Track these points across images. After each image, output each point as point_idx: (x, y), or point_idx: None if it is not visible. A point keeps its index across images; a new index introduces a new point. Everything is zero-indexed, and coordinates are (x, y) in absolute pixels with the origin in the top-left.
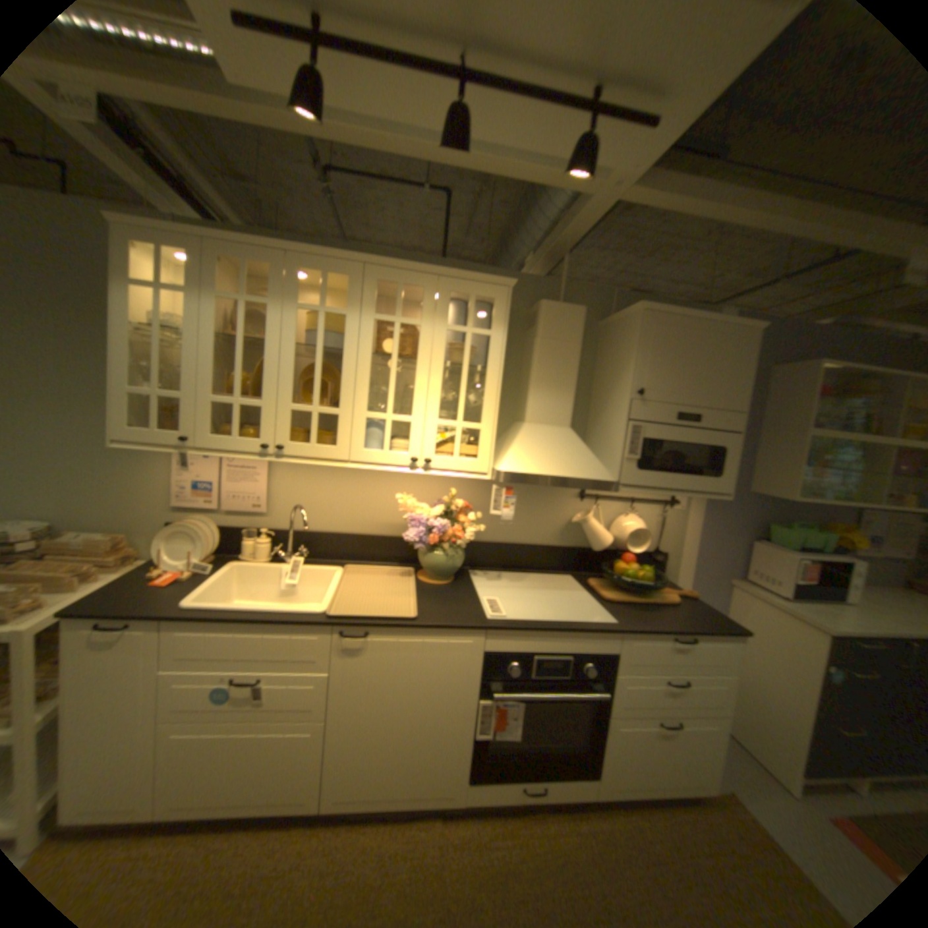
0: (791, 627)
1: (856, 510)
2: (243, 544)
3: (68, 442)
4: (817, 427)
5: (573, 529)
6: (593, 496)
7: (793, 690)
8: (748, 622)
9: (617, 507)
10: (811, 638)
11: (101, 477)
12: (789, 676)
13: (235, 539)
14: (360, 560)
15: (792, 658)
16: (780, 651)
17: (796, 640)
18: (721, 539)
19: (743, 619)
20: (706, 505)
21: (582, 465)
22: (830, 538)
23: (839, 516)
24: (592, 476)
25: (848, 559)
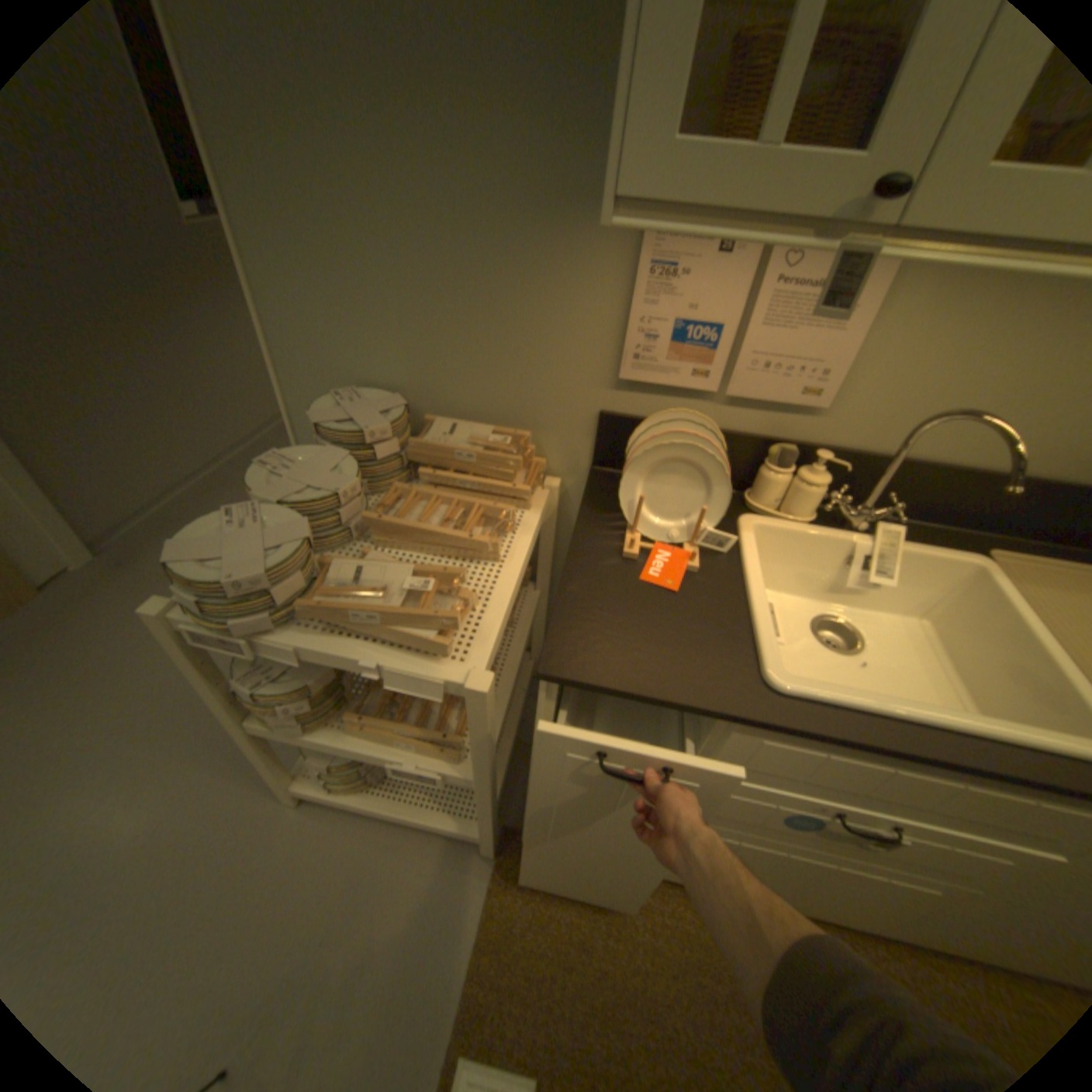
0: None
1: None
2: (775, 480)
3: (410, 206)
4: None
5: None
6: None
7: None
8: None
9: None
10: None
11: (482, 300)
12: None
13: (751, 465)
14: (1006, 532)
15: None
16: None
17: None
18: None
19: None
20: None
21: None
22: None
23: None
24: None
25: None
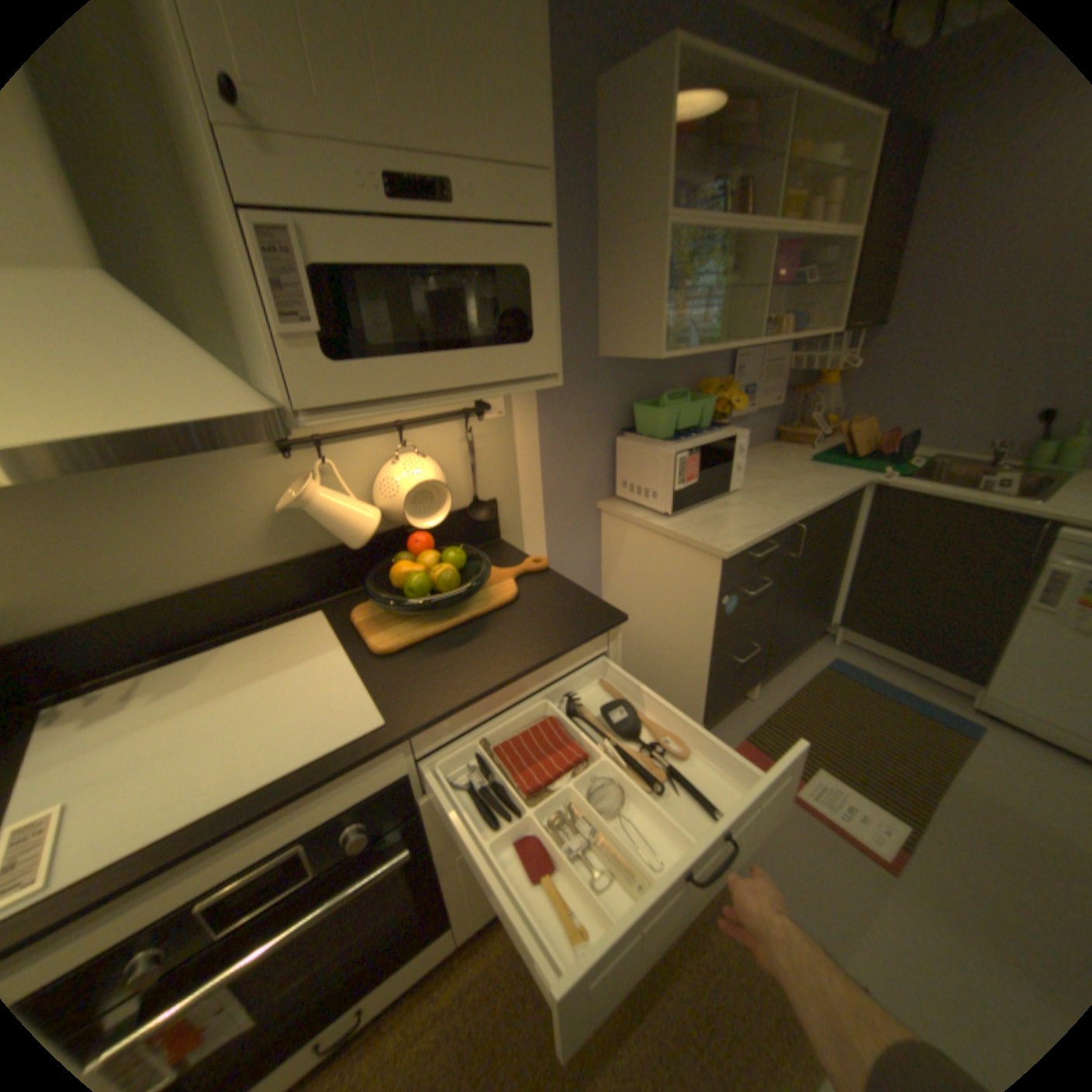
0: (673, 554)
1: (727, 353)
2: None
3: None
4: (677, 207)
5: (296, 520)
6: (306, 441)
7: (683, 631)
8: (624, 555)
9: (375, 446)
10: (698, 564)
11: None
12: (677, 616)
13: None
14: None
15: (678, 593)
16: (663, 586)
17: (680, 570)
18: (571, 448)
19: (618, 553)
20: (536, 398)
21: (146, 381)
22: (705, 404)
23: (711, 366)
24: (185, 408)
25: (727, 429)
